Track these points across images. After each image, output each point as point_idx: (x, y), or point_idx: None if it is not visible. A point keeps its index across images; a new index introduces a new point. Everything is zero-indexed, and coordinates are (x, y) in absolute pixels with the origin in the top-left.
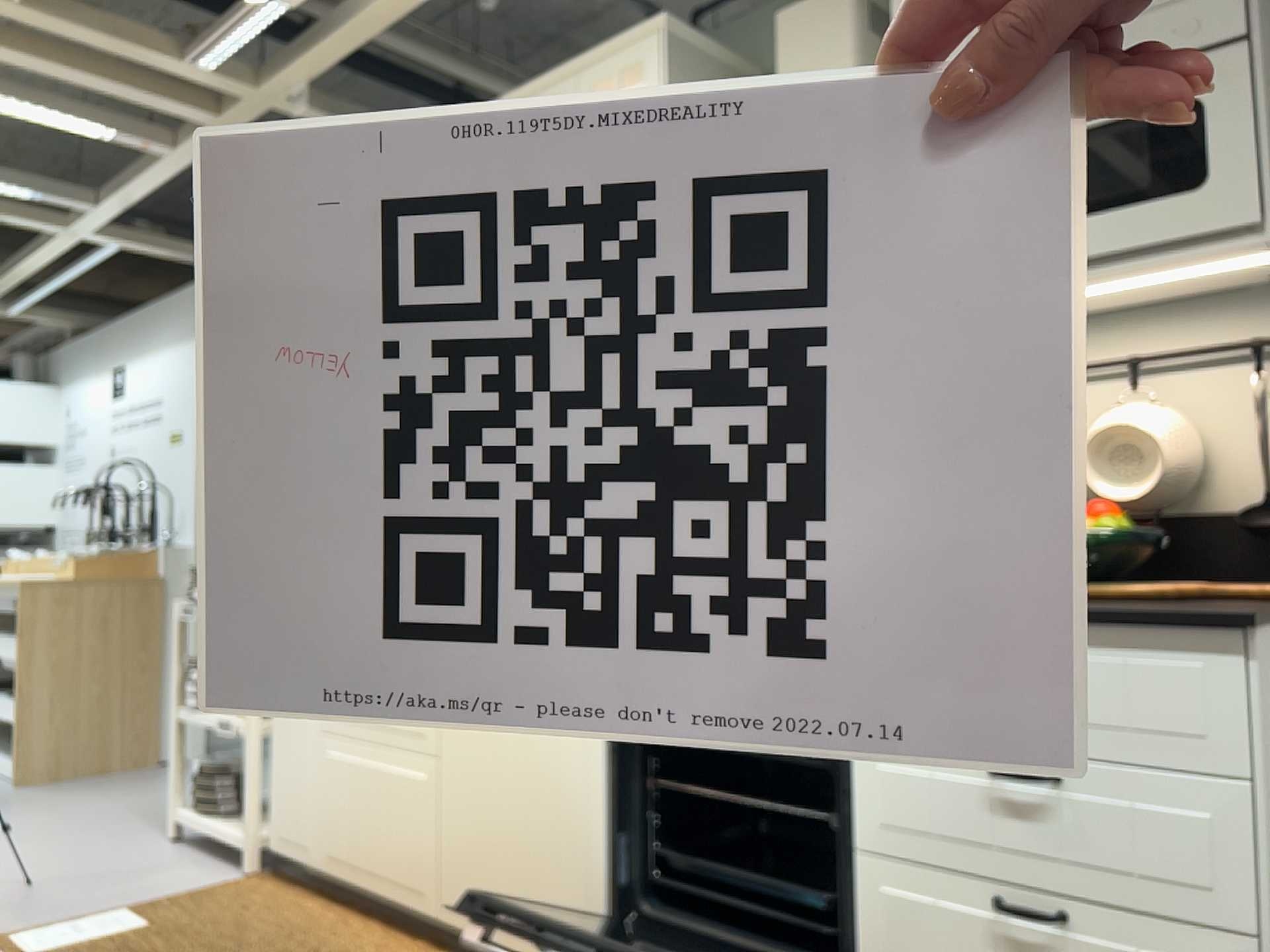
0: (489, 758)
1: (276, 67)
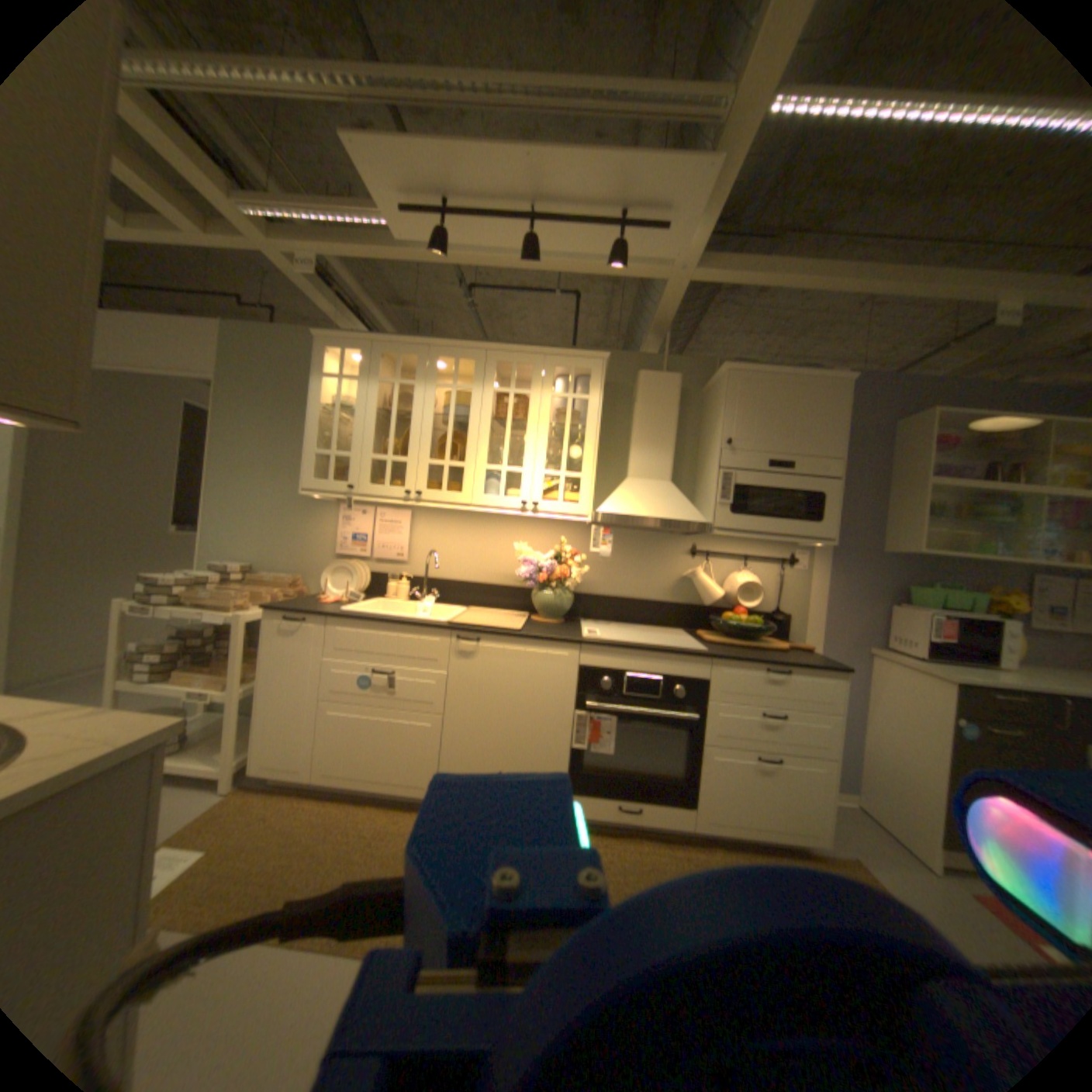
0: (487, 715)
1: (294, 232)
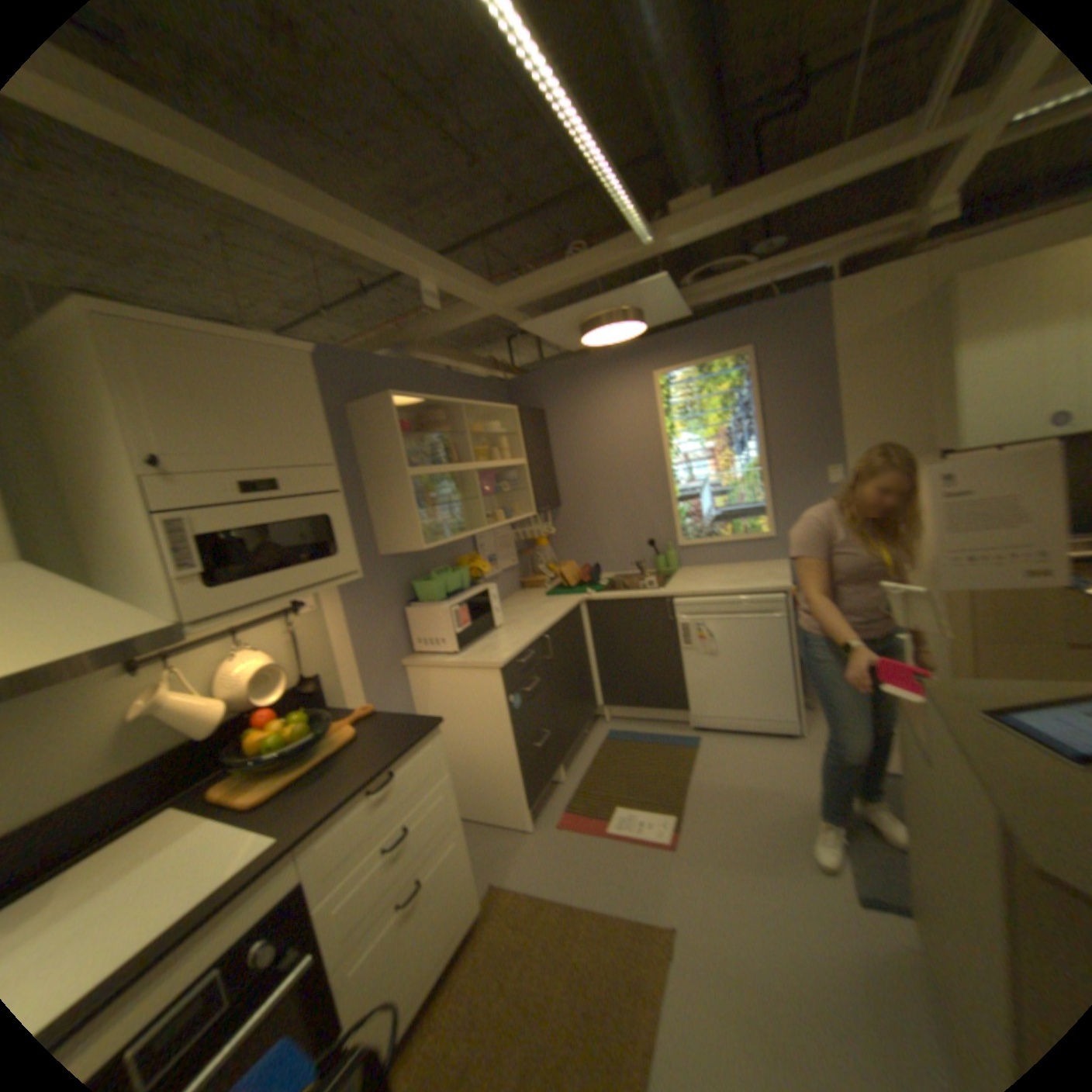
0: None
1: None
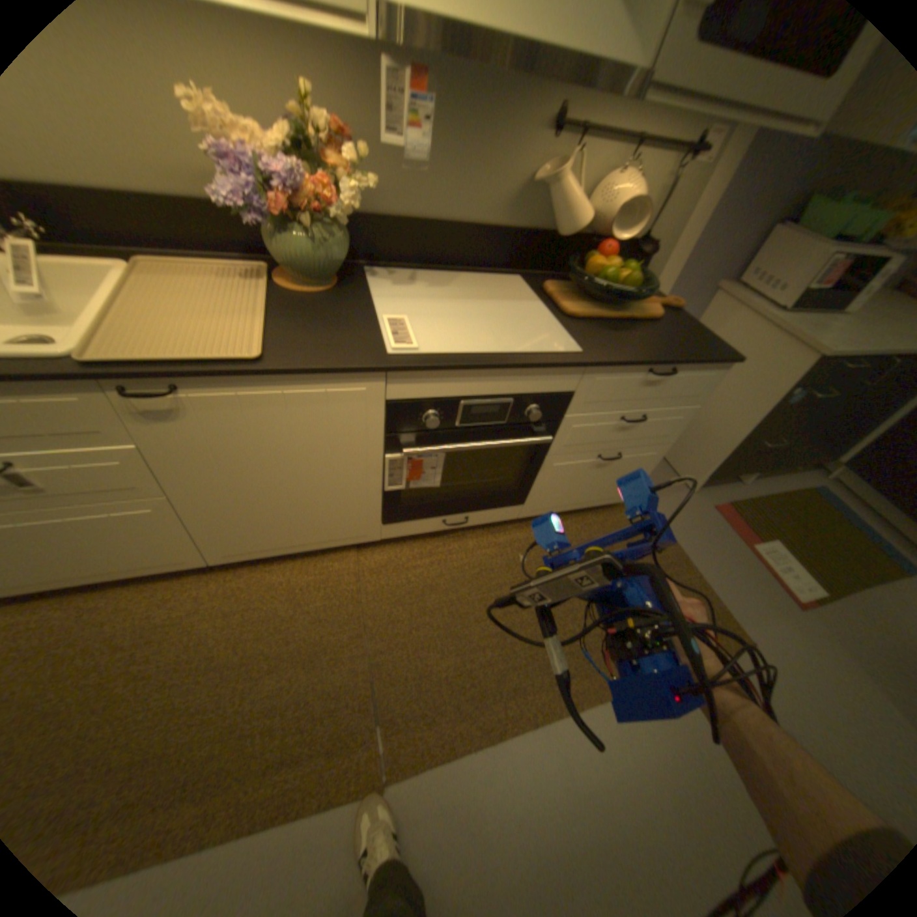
0: (249, 483)
1: None
